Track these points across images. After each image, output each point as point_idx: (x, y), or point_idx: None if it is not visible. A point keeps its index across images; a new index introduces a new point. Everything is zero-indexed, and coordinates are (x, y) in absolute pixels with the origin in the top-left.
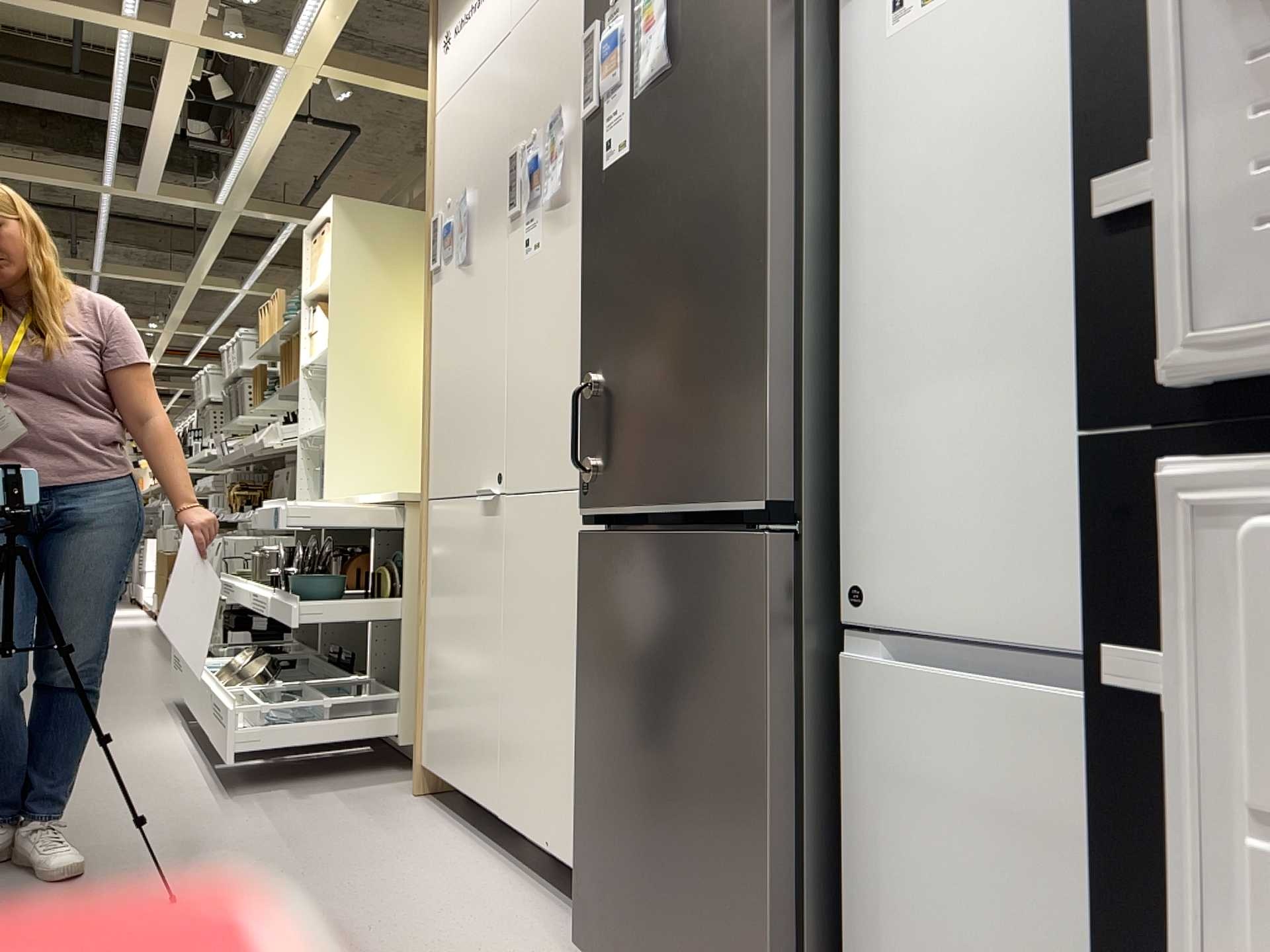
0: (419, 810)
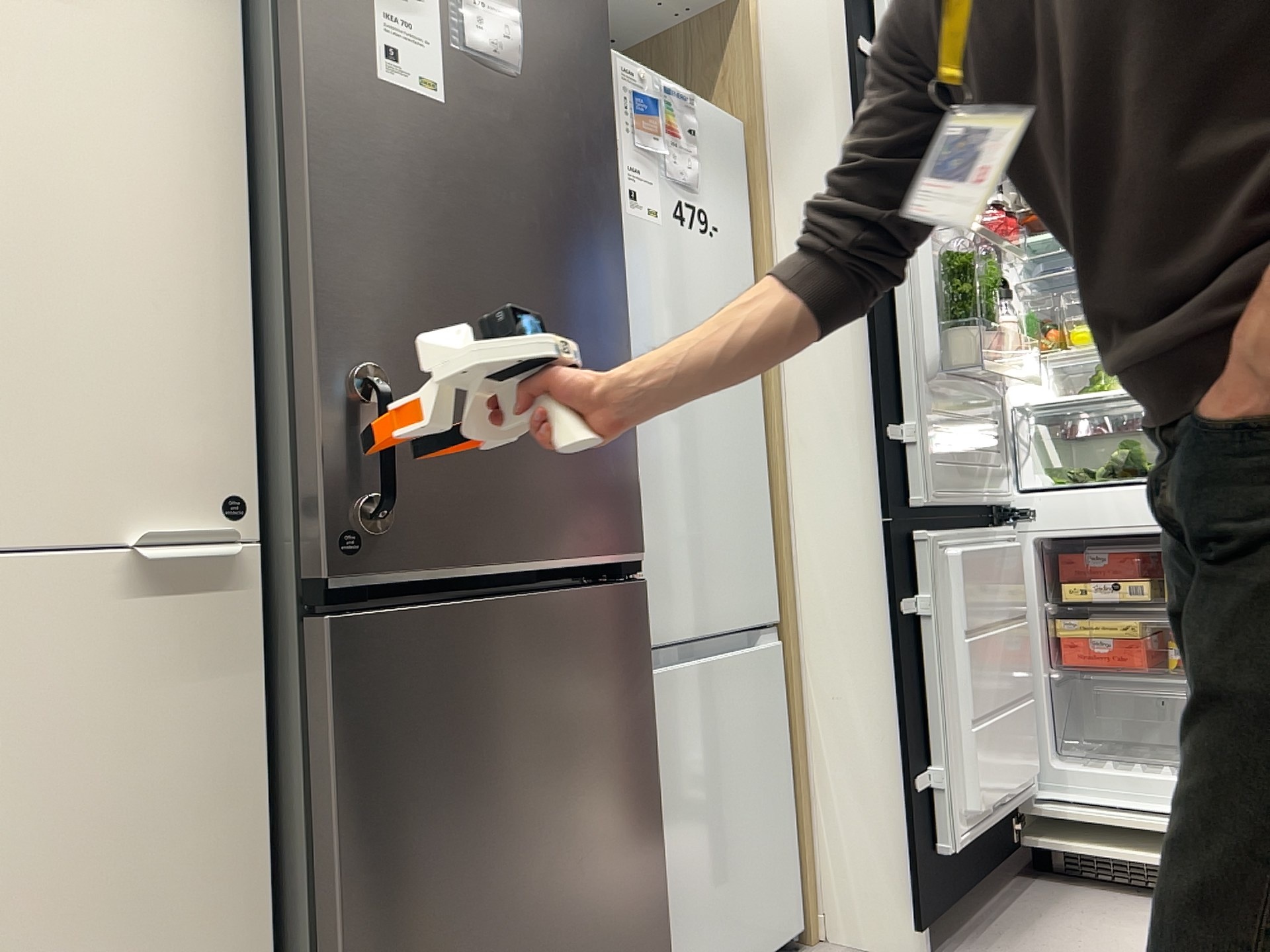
0: None
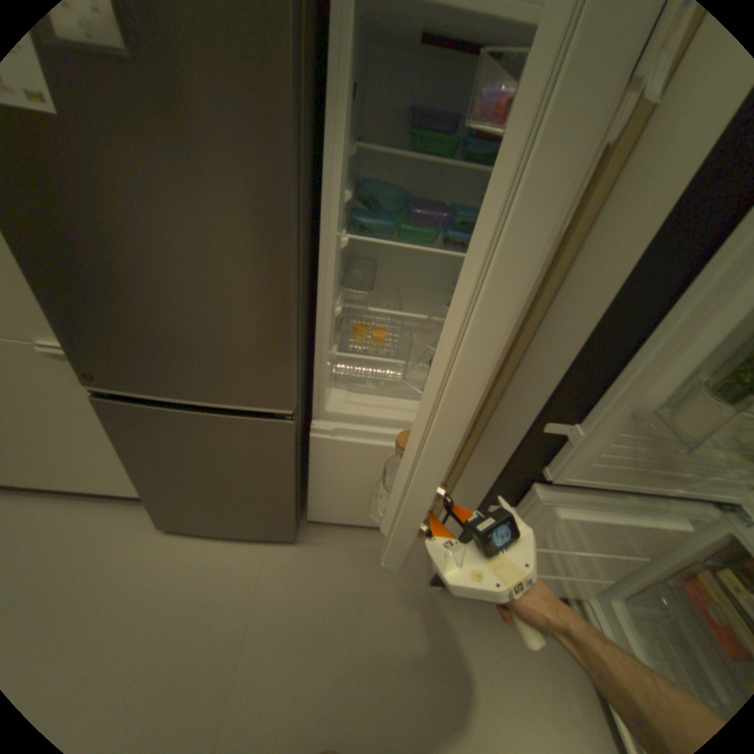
0: None
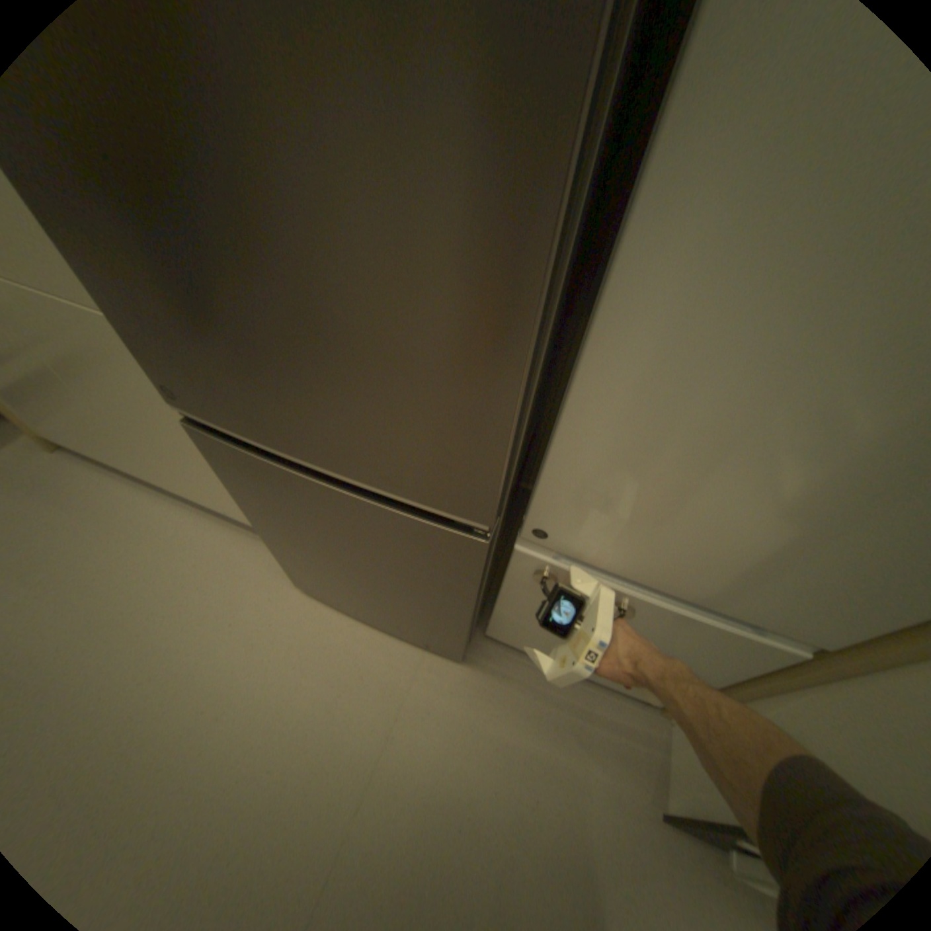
0: (69, 468)
